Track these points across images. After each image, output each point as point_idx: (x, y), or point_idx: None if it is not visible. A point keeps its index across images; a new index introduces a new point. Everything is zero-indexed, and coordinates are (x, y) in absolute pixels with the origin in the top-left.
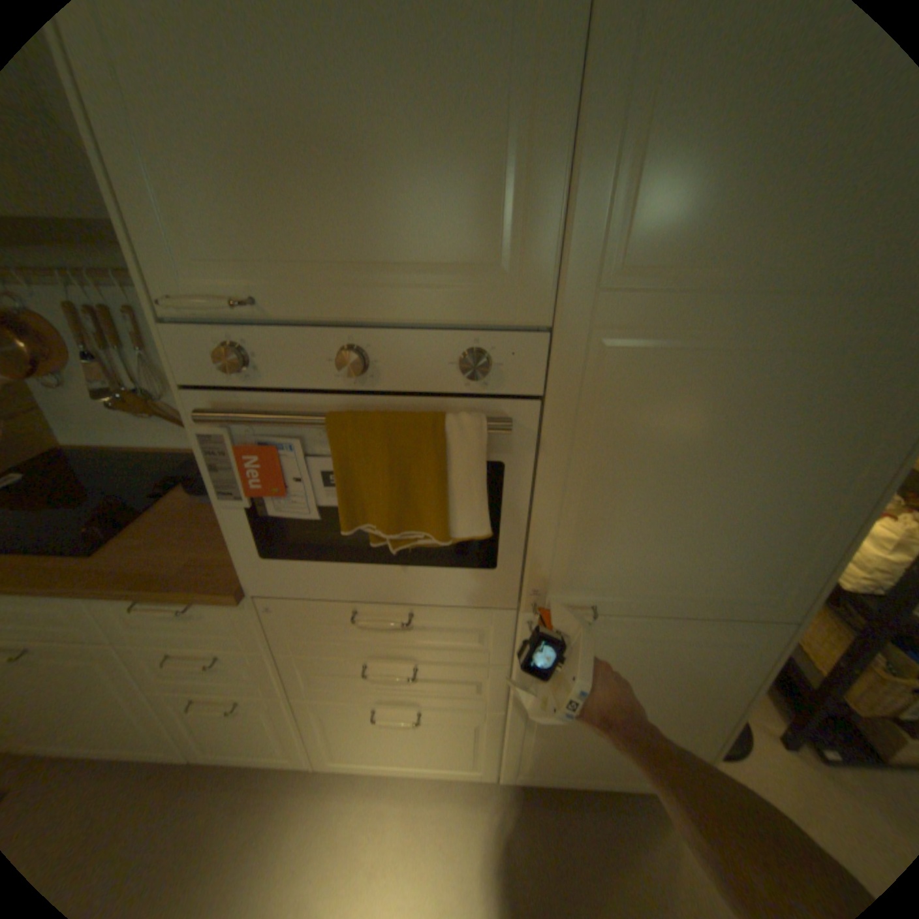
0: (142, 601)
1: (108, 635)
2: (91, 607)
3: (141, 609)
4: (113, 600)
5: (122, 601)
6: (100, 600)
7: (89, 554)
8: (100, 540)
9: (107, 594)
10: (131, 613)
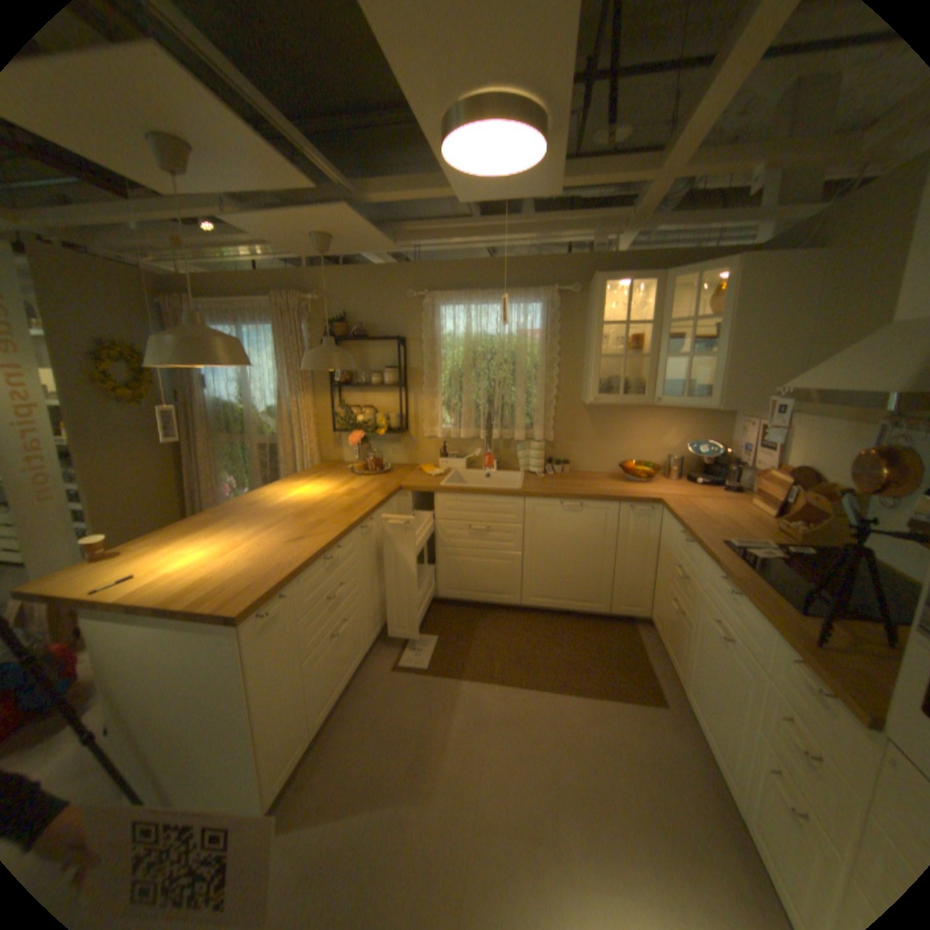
0: (808, 667)
1: (774, 673)
2: (779, 646)
3: (802, 669)
4: (793, 649)
5: (798, 656)
6: (787, 645)
7: (806, 616)
8: (820, 615)
9: (793, 642)
10: (796, 669)
